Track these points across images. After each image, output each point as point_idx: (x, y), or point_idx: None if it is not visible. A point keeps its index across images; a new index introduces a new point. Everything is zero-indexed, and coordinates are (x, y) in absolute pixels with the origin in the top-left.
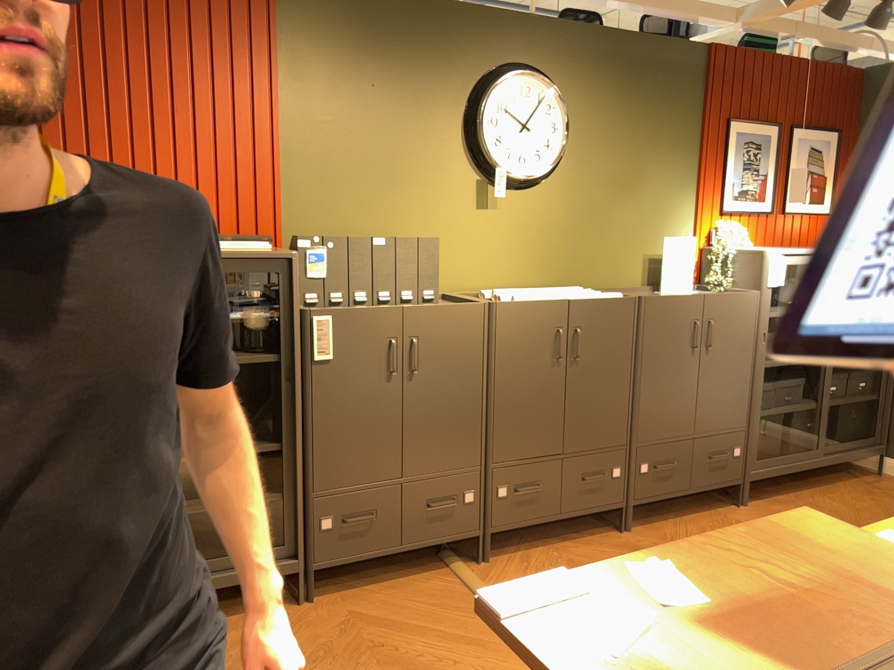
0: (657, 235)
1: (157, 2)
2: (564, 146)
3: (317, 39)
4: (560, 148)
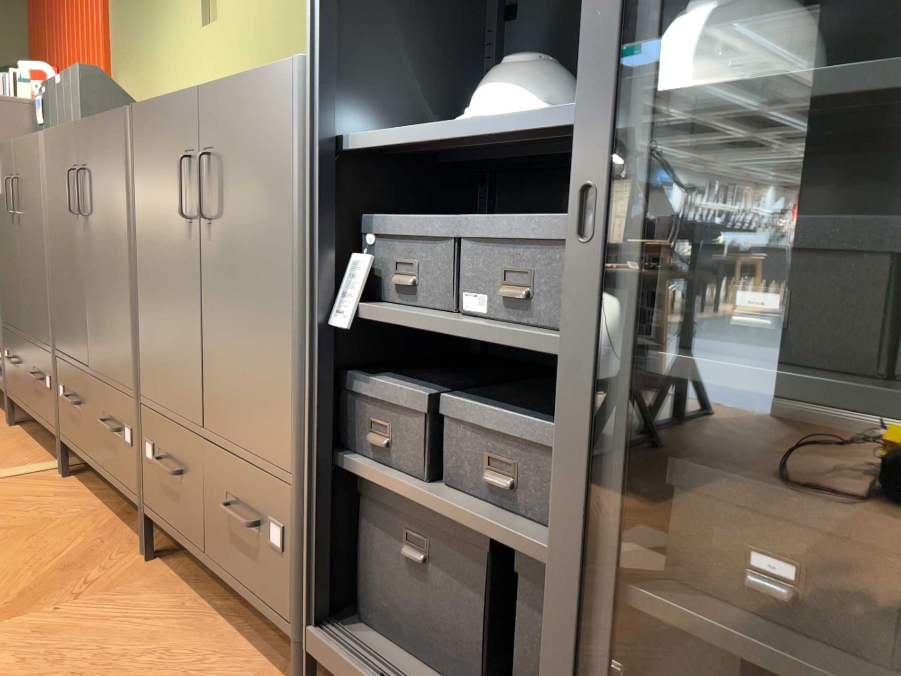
0: None
1: None
2: None
3: None
4: None
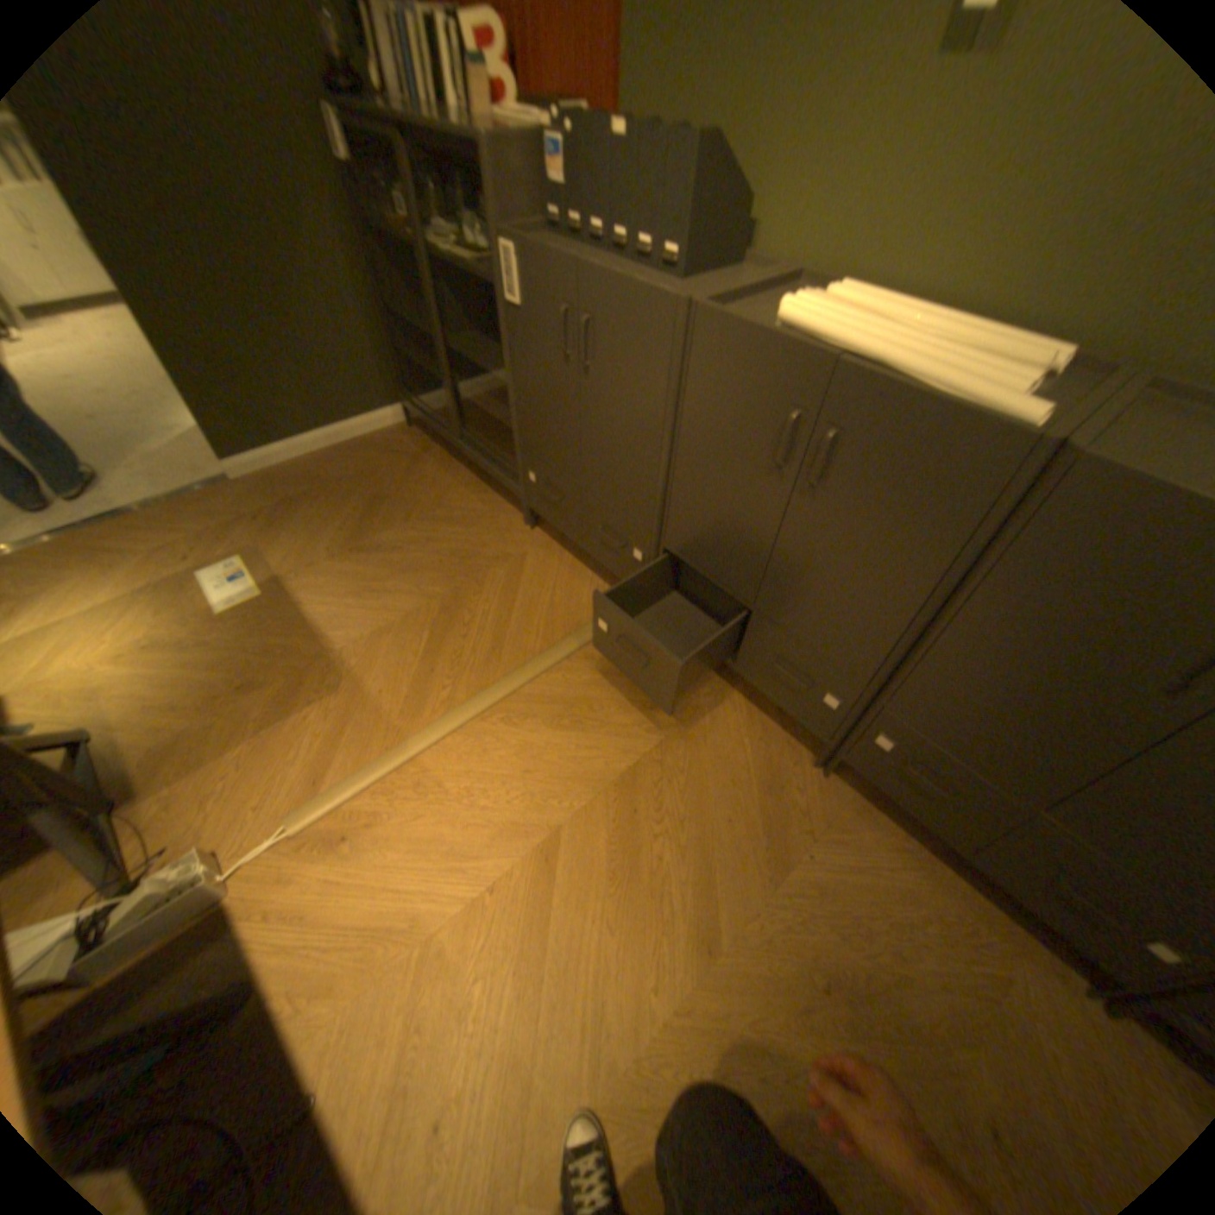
0: None
1: None
2: None
3: None
4: None
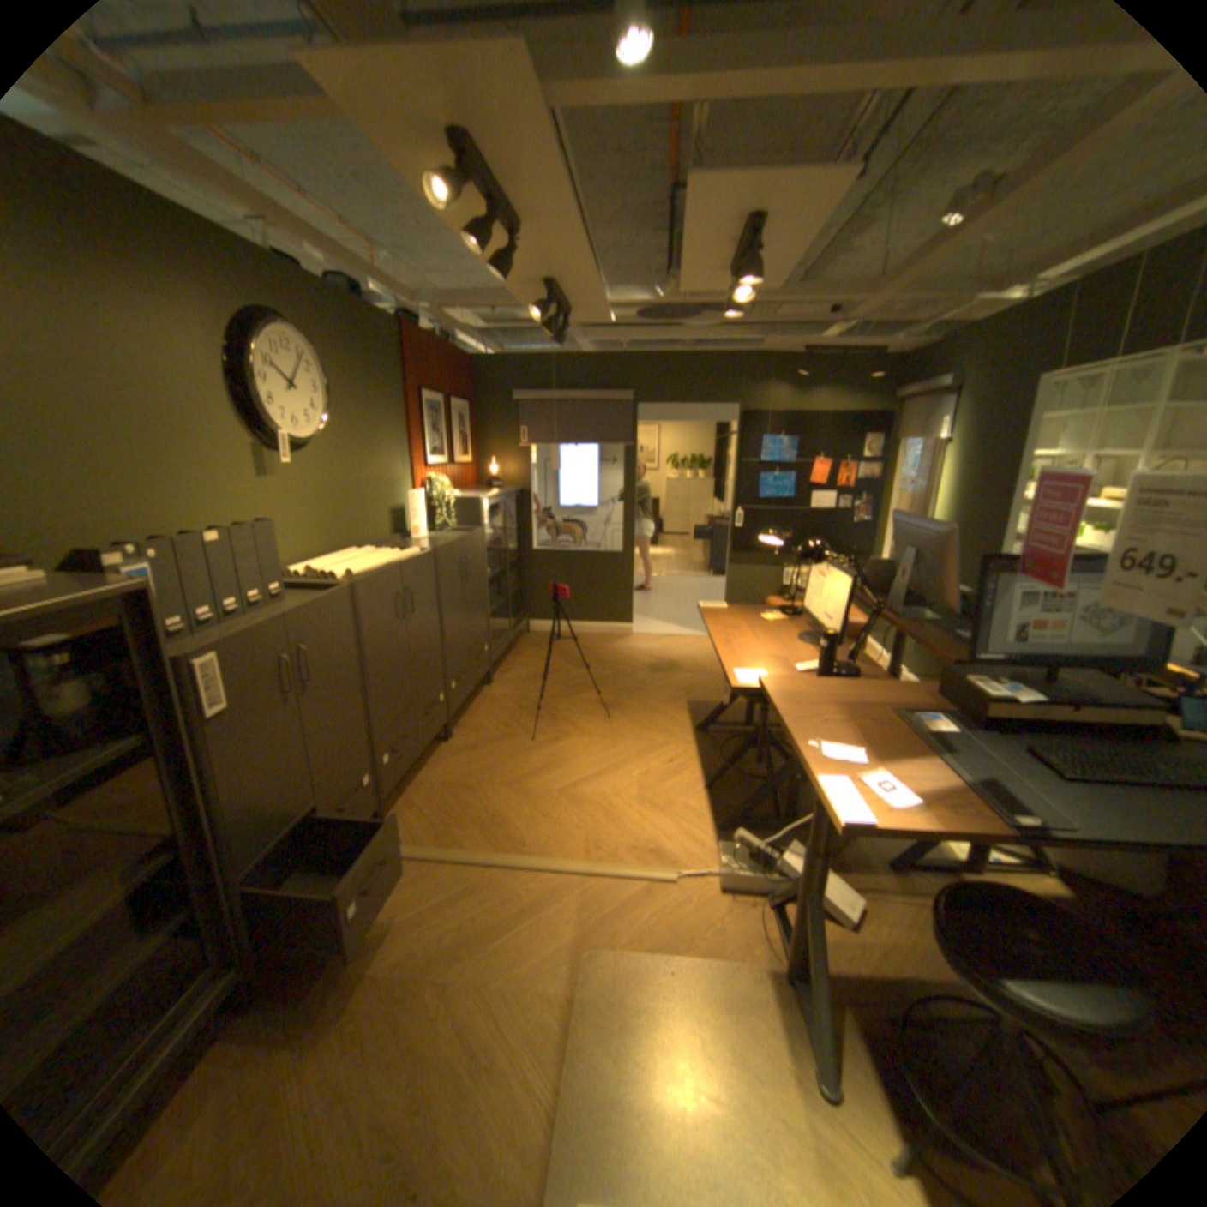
0: (392, 489)
1: None
2: (318, 405)
3: None
4: (314, 407)
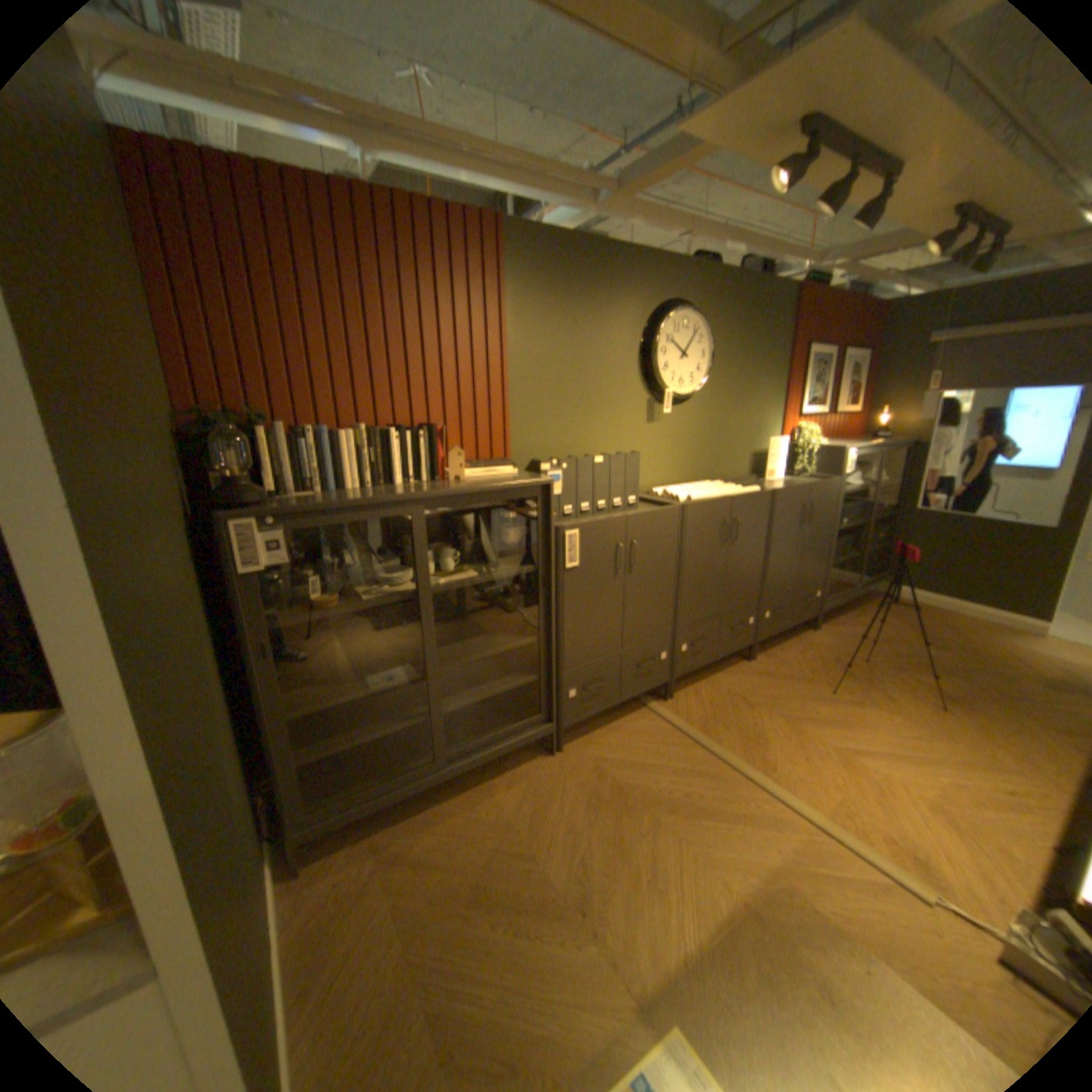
0: (759, 435)
1: (403, 243)
2: (704, 368)
3: (533, 279)
4: (701, 370)
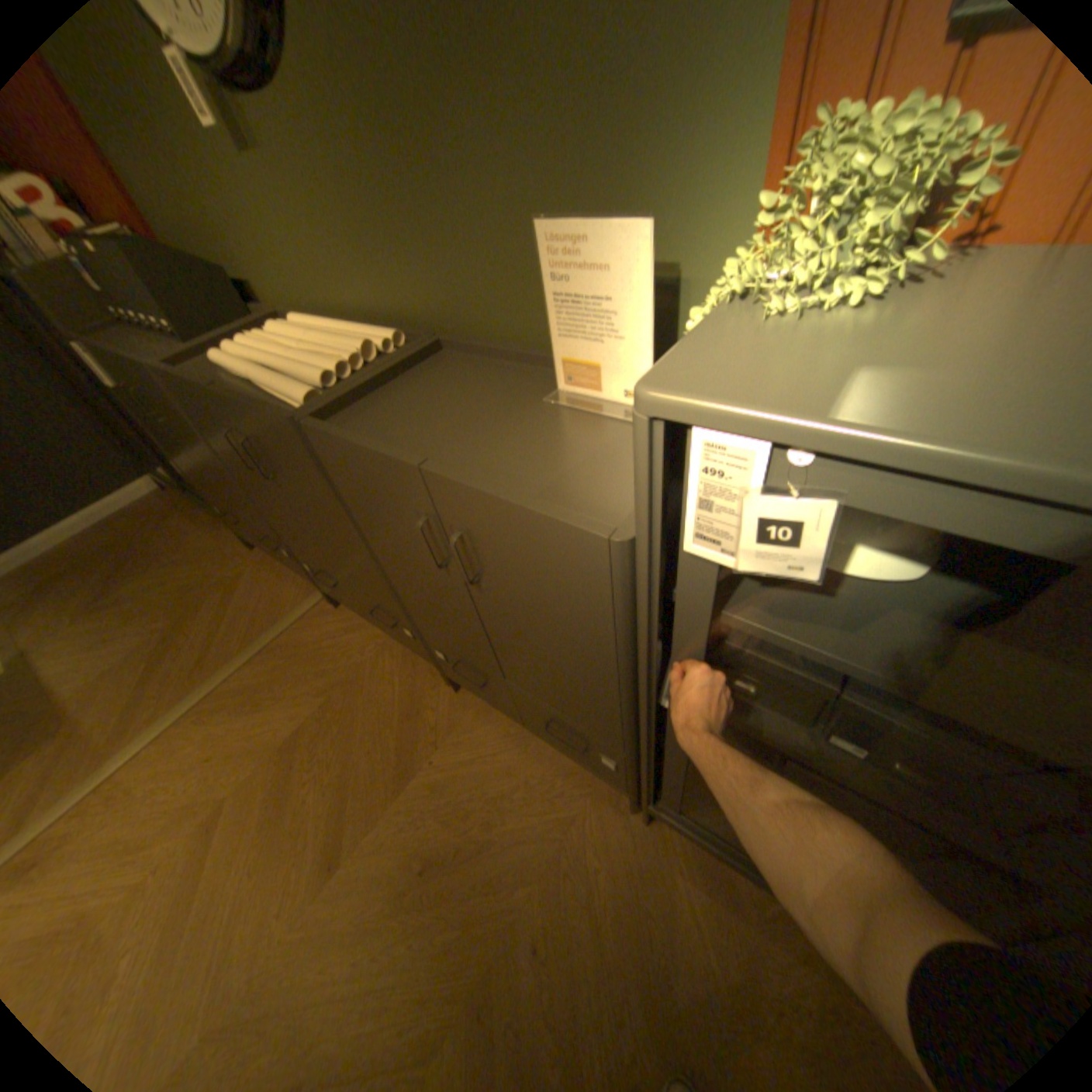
0: (599, 190)
1: None
2: None
3: None
4: None
